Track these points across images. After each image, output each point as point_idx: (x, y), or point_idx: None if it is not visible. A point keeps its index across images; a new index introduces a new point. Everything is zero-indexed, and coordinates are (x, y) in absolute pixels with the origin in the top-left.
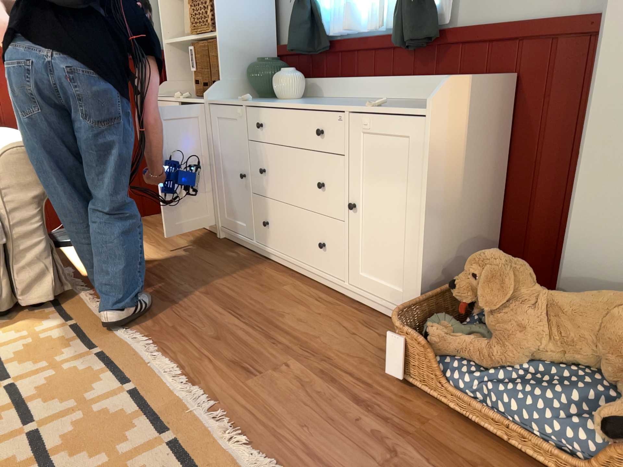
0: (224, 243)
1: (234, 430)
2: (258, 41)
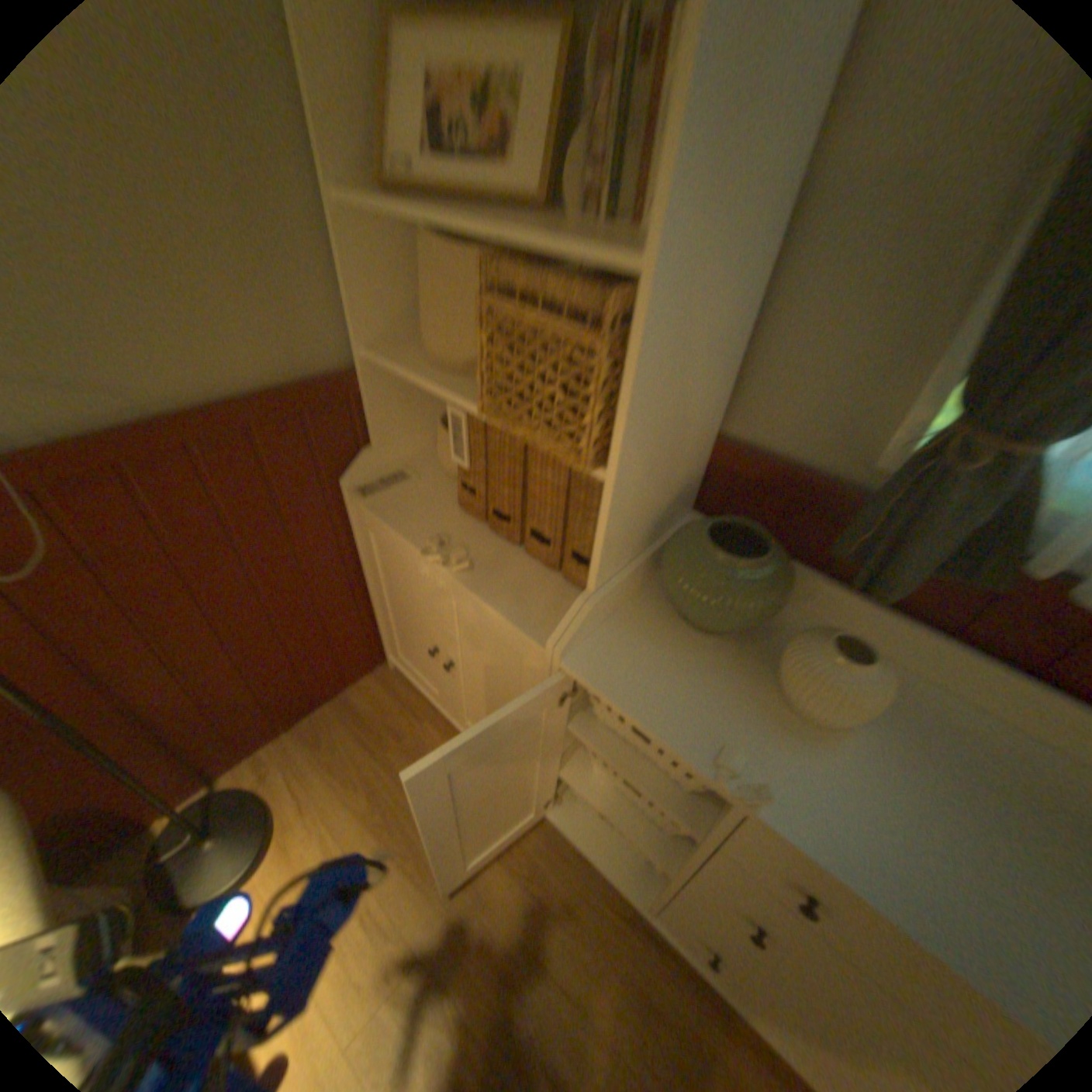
0: (558, 845)
1: None
2: (696, 444)
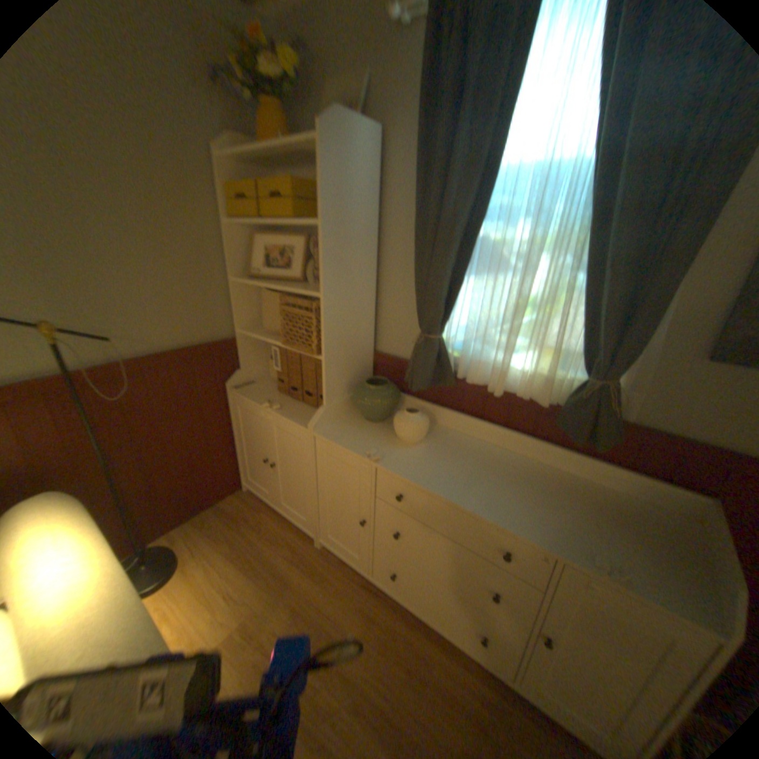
0: (328, 559)
1: None
2: (360, 352)
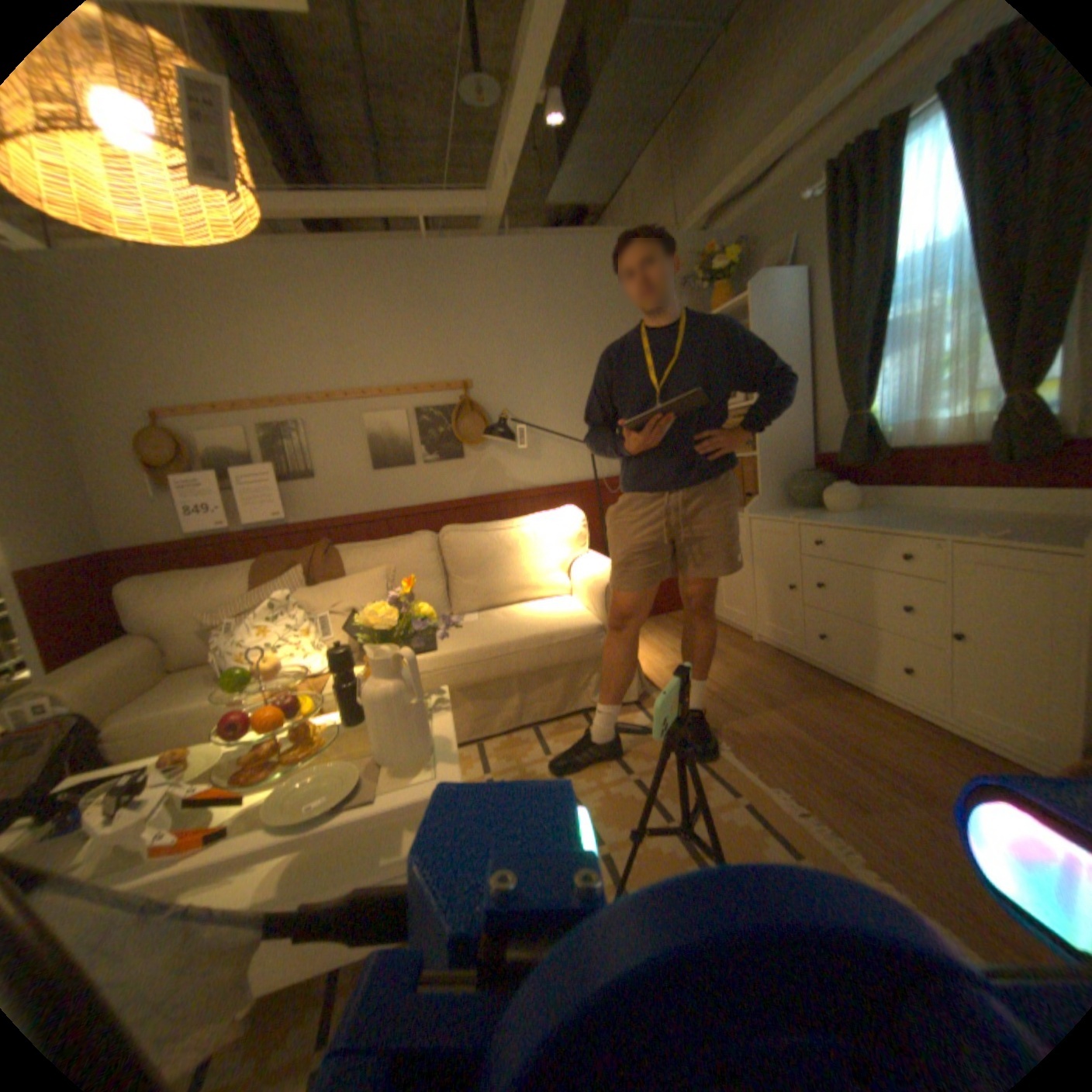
0: (765, 648)
1: (877, 875)
2: (797, 452)
